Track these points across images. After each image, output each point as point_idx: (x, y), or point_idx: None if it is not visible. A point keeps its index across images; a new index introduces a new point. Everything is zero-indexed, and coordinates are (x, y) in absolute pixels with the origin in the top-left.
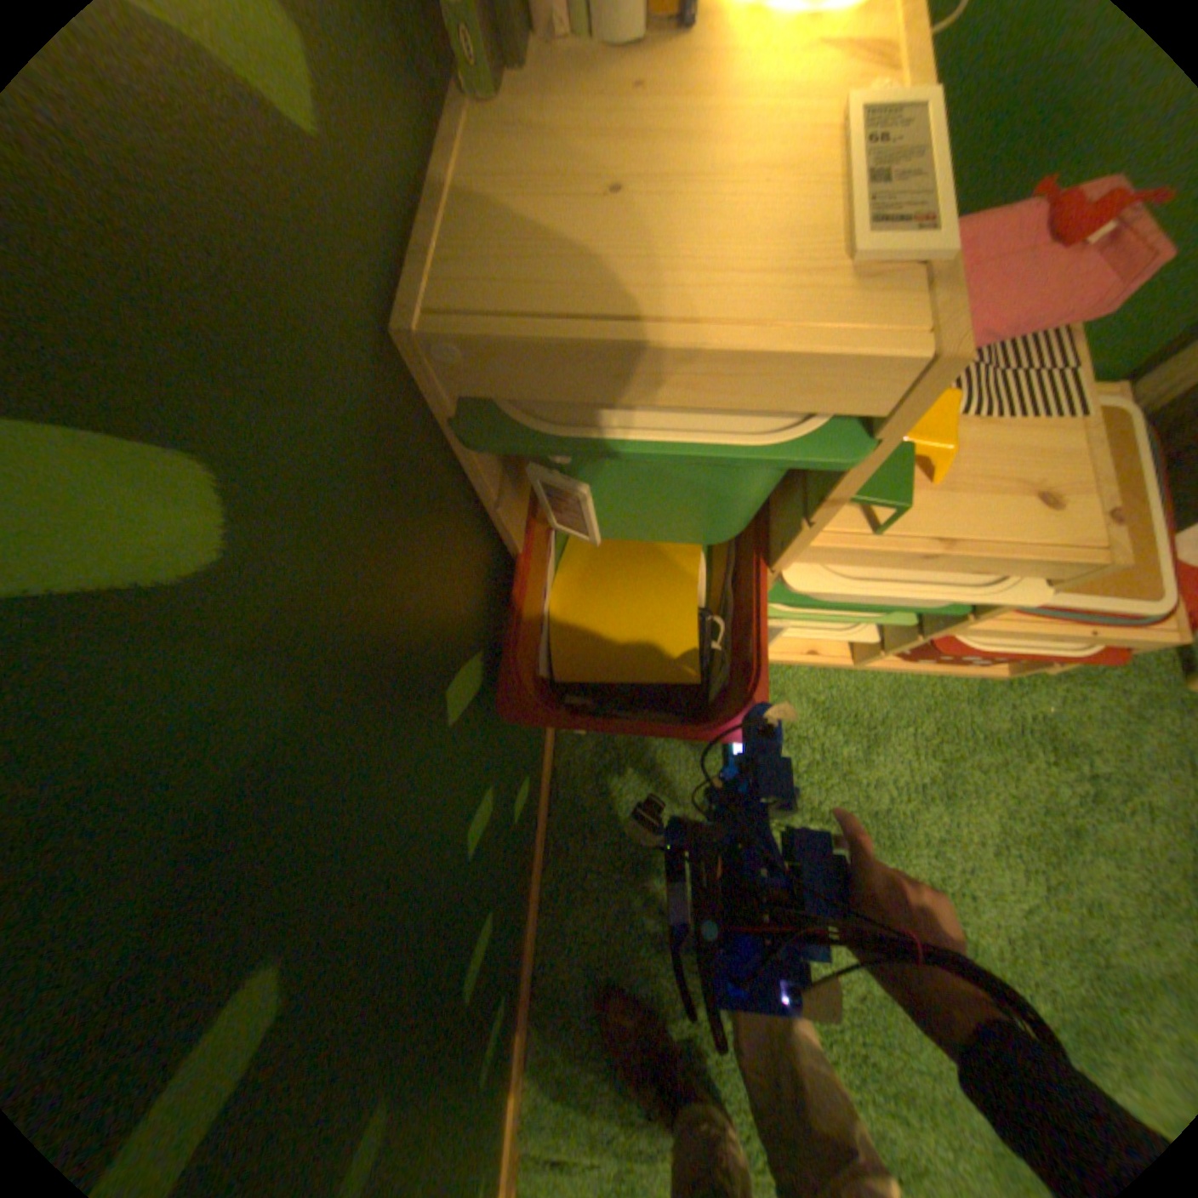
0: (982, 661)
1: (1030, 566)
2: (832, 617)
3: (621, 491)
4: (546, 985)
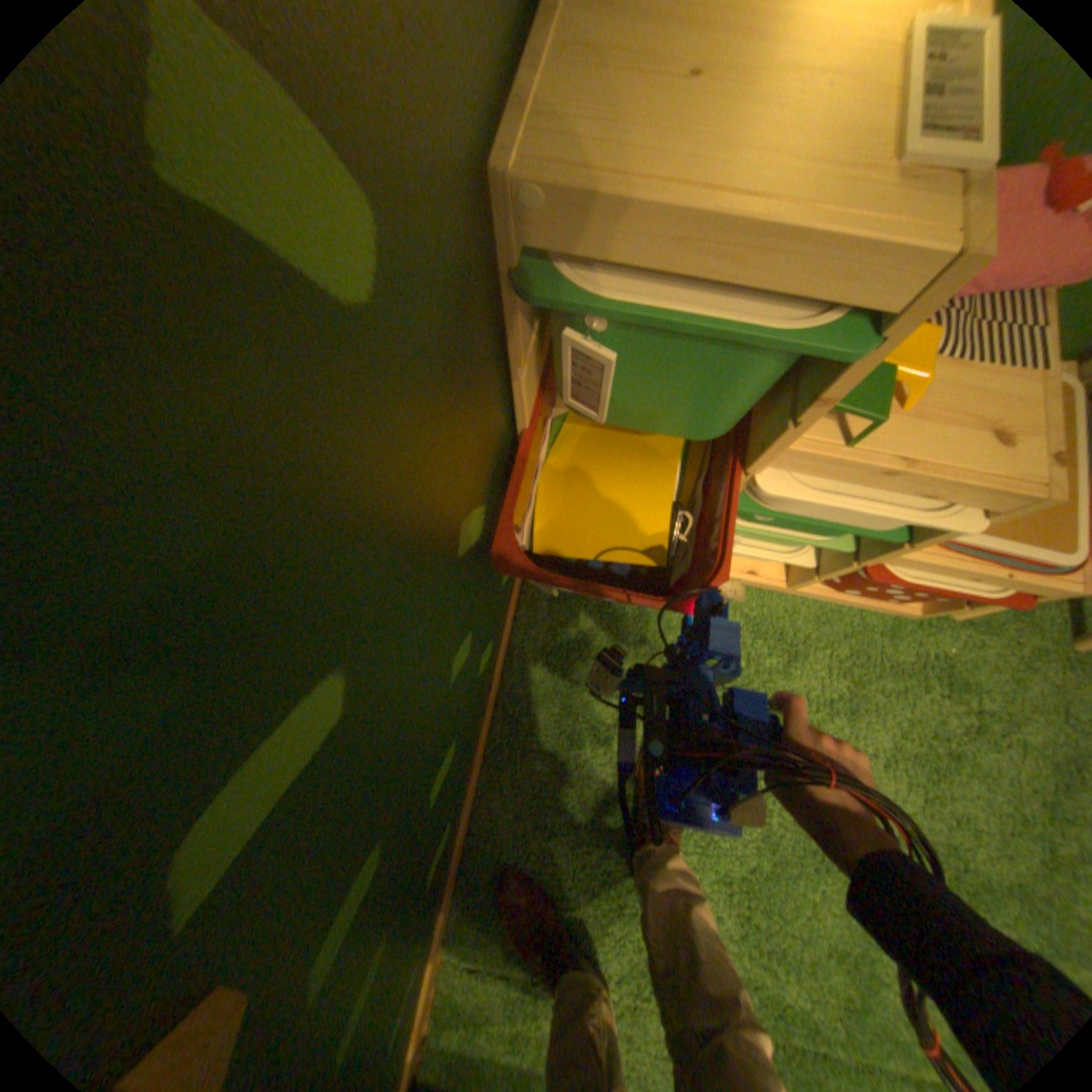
0: (900, 598)
1: (973, 494)
2: (781, 532)
3: (643, 364)
4: (482, 823)
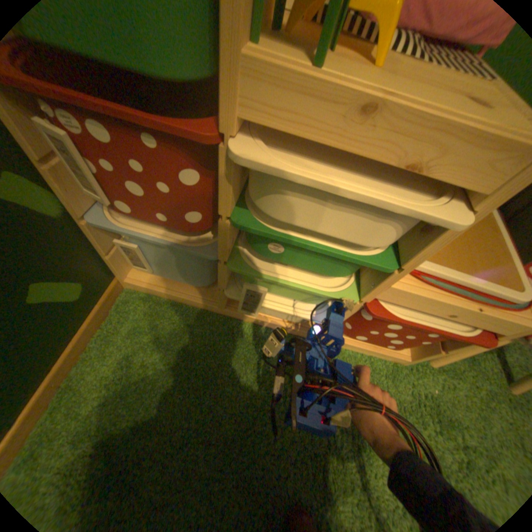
0: (396, 345)
1: (459, 161)
2: (294, 262)
3: None
4: None
